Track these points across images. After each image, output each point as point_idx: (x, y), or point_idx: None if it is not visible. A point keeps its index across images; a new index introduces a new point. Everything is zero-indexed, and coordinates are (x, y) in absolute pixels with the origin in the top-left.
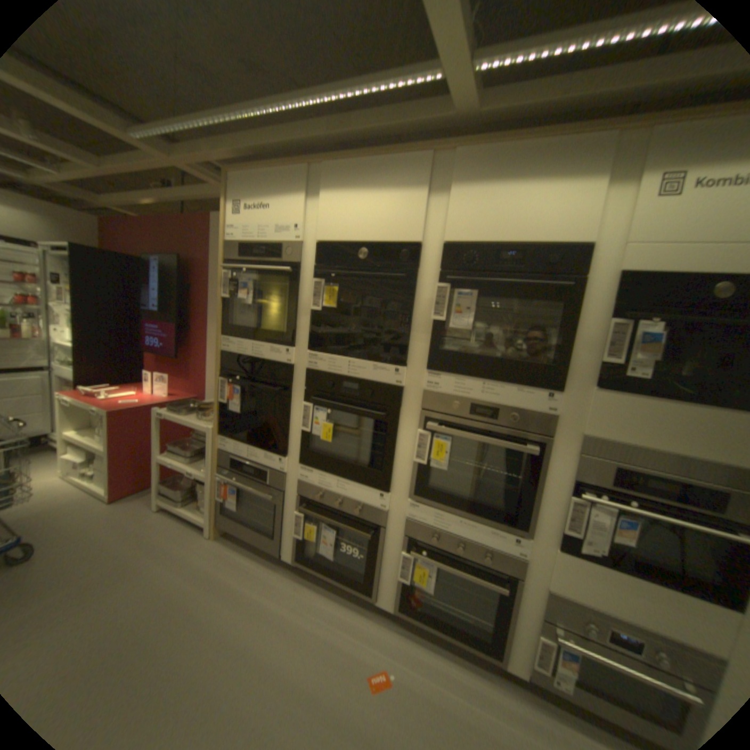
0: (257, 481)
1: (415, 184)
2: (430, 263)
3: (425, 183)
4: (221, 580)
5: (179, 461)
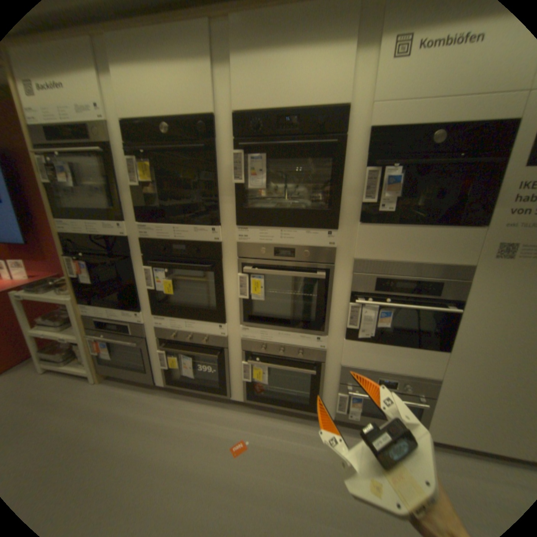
0: (121, 334)
1: (198, 54)
2: (224, 132)
3: (206, 53)
4: (109, 412)
5: (50, 330)
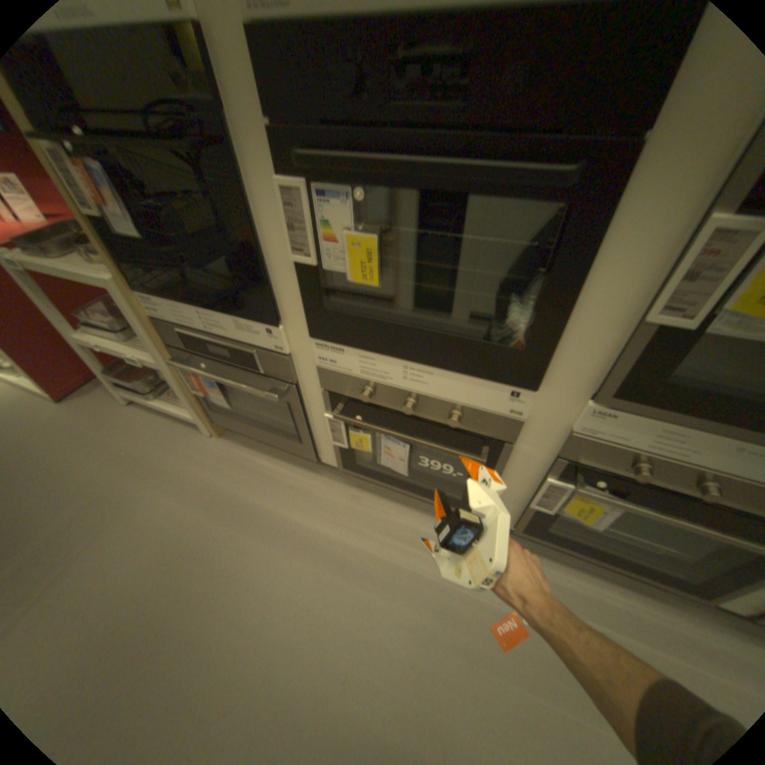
0: (242, 364)
1: None
2: None
3: None
4: (243, 497)
5: (109, 334)
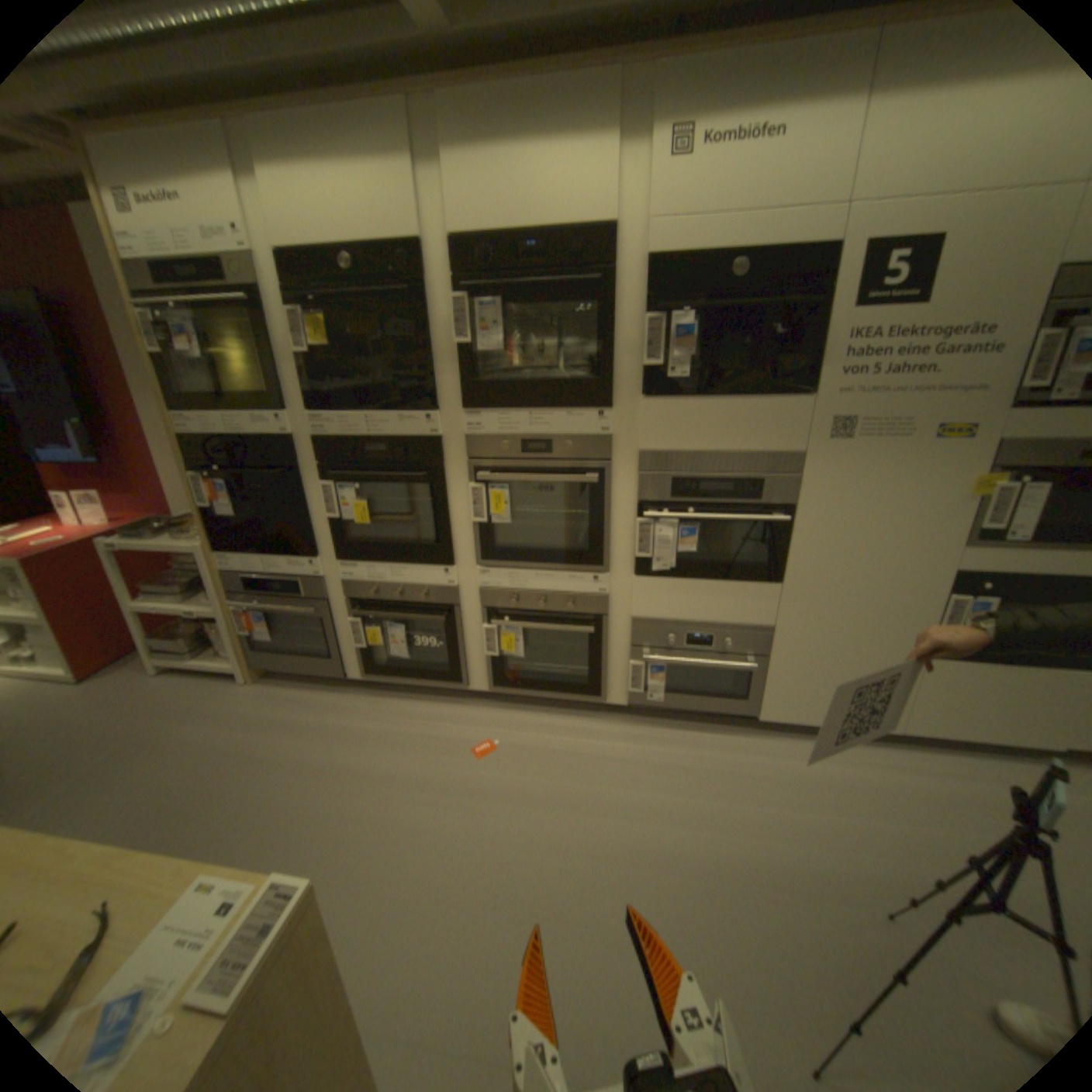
0: (288, 597)
1: (391, 150)
2: (437, 267)
3: (403, 148)
4: (277, 718)
5: (164, 602)
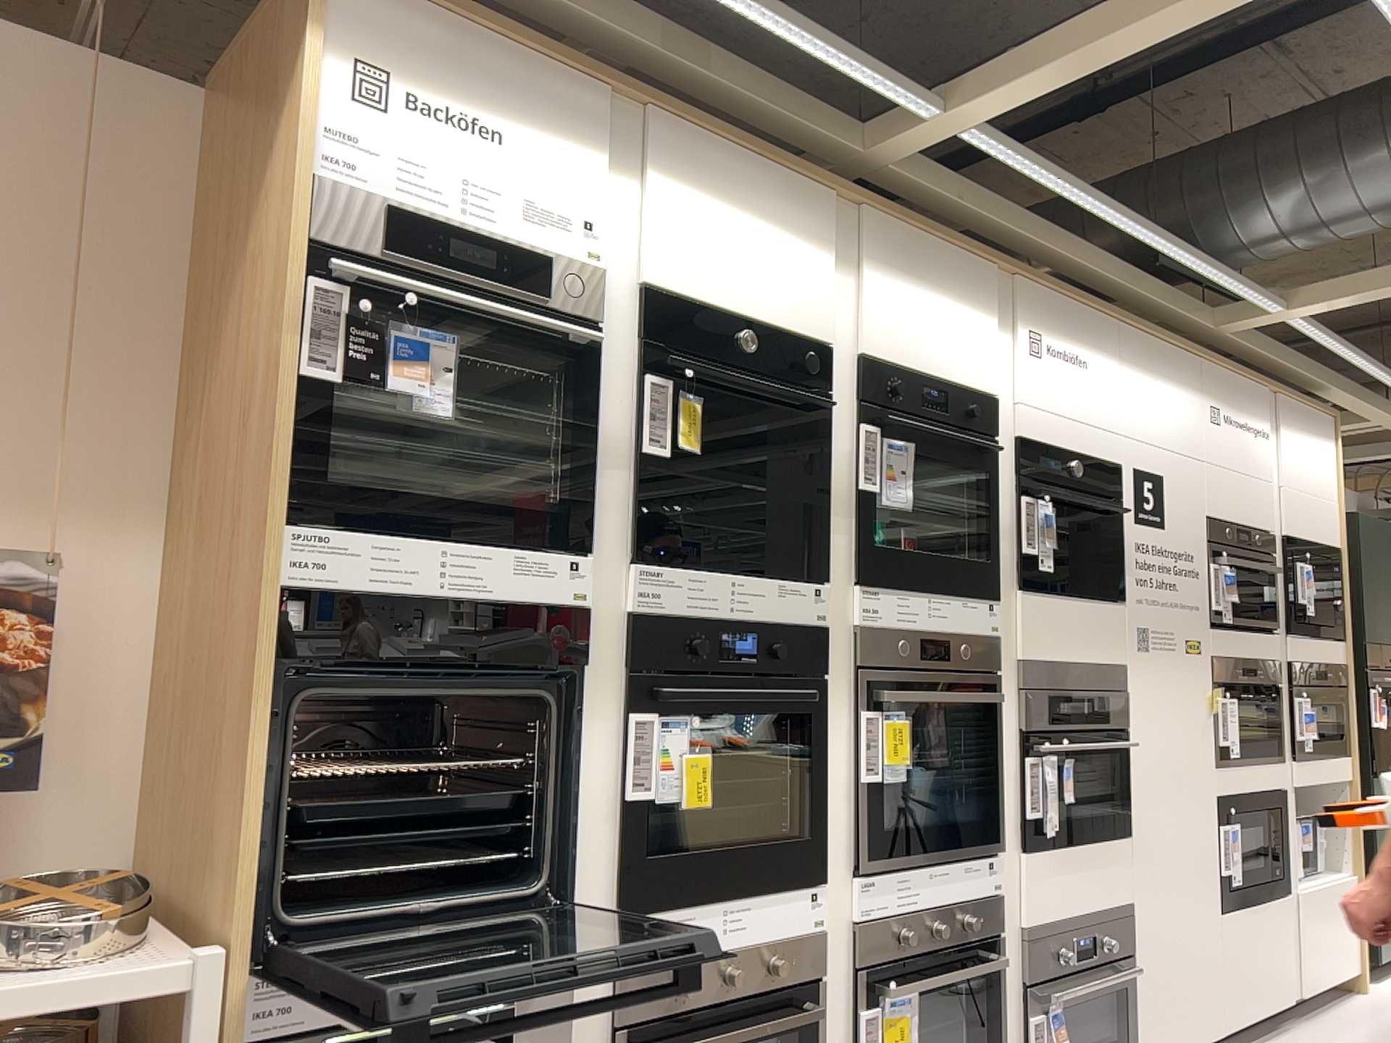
0: None
1: (814, 248)
2: (836, 389)
3: (825, 252)
4: None
5: None
